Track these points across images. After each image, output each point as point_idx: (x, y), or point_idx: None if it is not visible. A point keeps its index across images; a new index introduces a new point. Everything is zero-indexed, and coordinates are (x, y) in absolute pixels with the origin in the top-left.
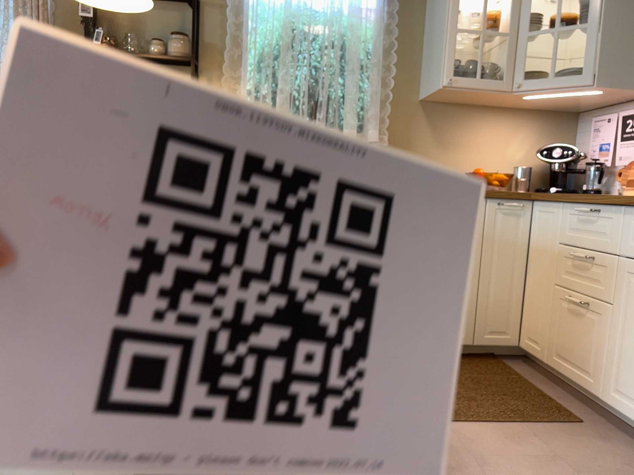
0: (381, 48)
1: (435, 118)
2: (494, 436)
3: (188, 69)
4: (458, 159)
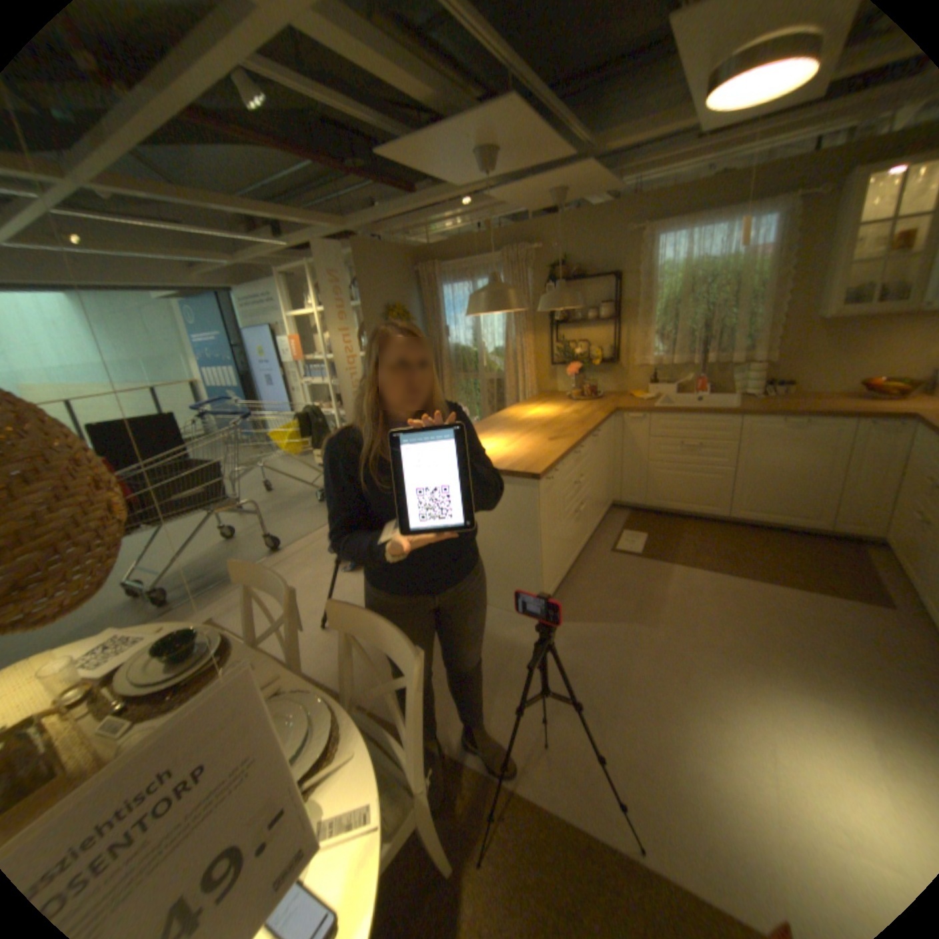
0: (776, 276)
1: (835, 330)
2: (797, 599)
3: (611, 321)
4: (859, 365)
